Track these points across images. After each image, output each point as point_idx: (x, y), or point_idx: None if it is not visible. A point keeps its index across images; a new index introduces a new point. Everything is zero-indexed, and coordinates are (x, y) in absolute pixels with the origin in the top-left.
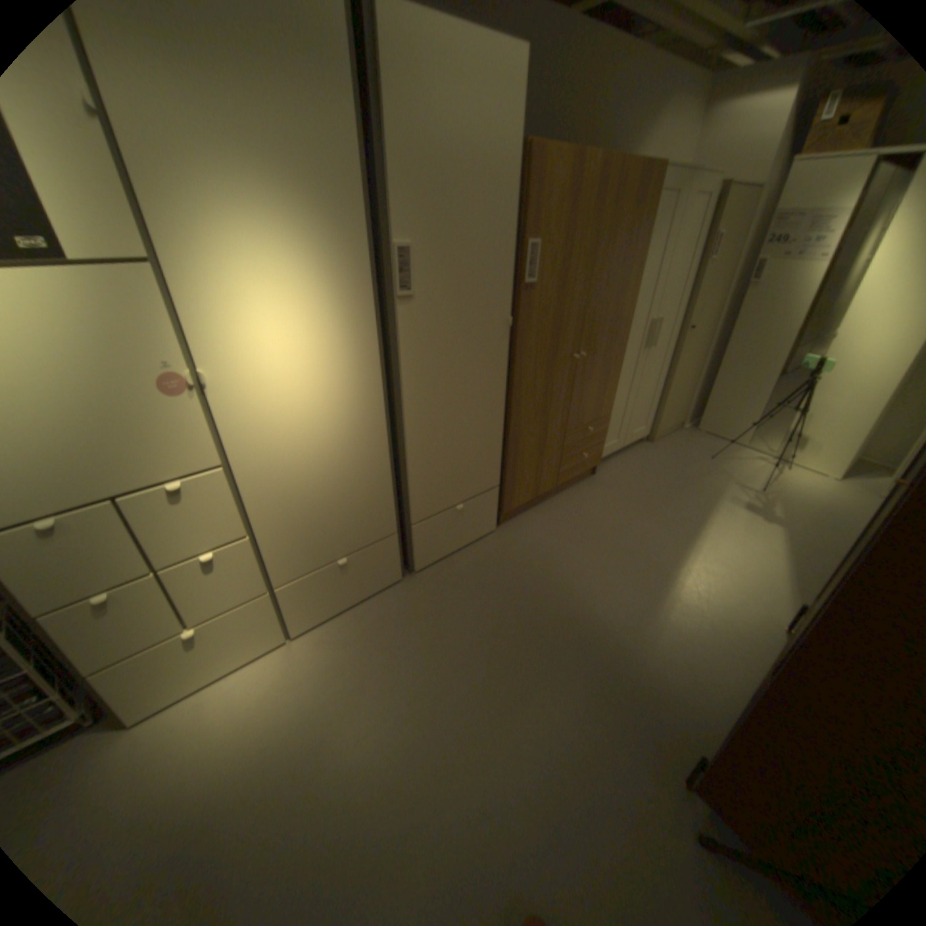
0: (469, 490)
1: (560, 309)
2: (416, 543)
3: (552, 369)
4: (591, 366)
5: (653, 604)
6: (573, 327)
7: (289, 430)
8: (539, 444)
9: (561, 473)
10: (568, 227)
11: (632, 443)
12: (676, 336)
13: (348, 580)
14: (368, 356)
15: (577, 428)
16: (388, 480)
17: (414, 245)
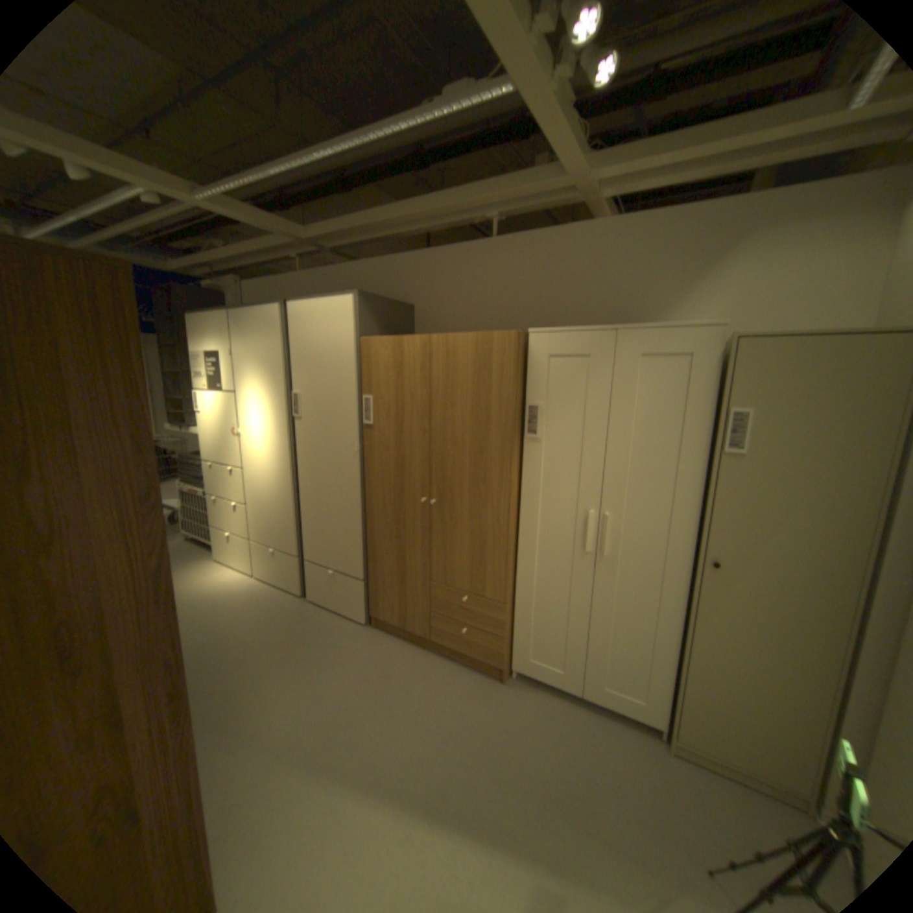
0: (339, 564)
1: (401, 451)
2: (307, 576)
3: (402, 501)
4: (452, 521)
5: (273, 749)
6: (418, 471)
7: (259, 465)
8: (399, 570)
9: (434, 627)
10: (396, 389)
11: (609, 708)
12: (682, 565)
13: (274, 565)
14: (284, 443)
15: (447, 585)
16: (292, 517)
17: (301, 394)
